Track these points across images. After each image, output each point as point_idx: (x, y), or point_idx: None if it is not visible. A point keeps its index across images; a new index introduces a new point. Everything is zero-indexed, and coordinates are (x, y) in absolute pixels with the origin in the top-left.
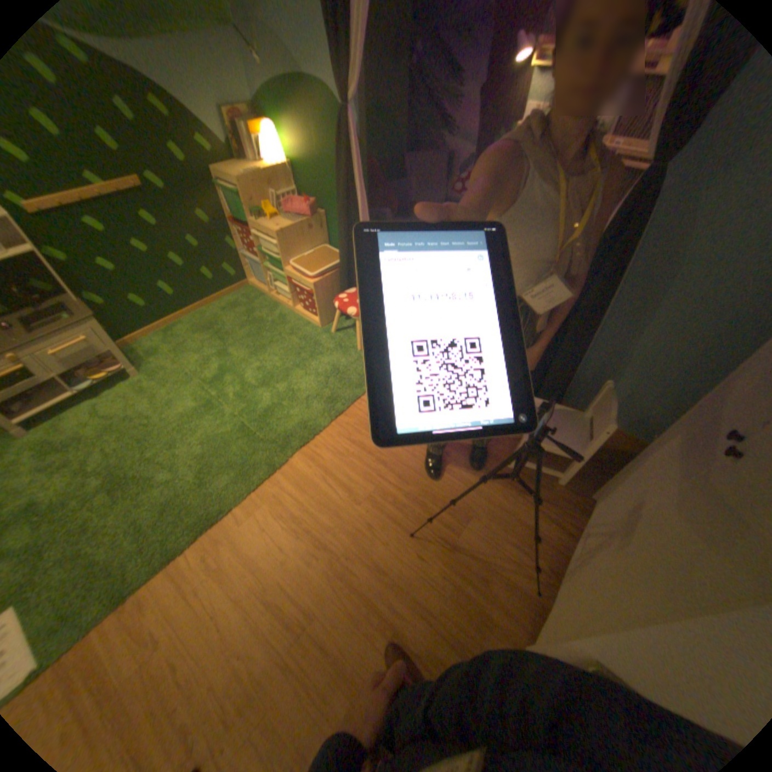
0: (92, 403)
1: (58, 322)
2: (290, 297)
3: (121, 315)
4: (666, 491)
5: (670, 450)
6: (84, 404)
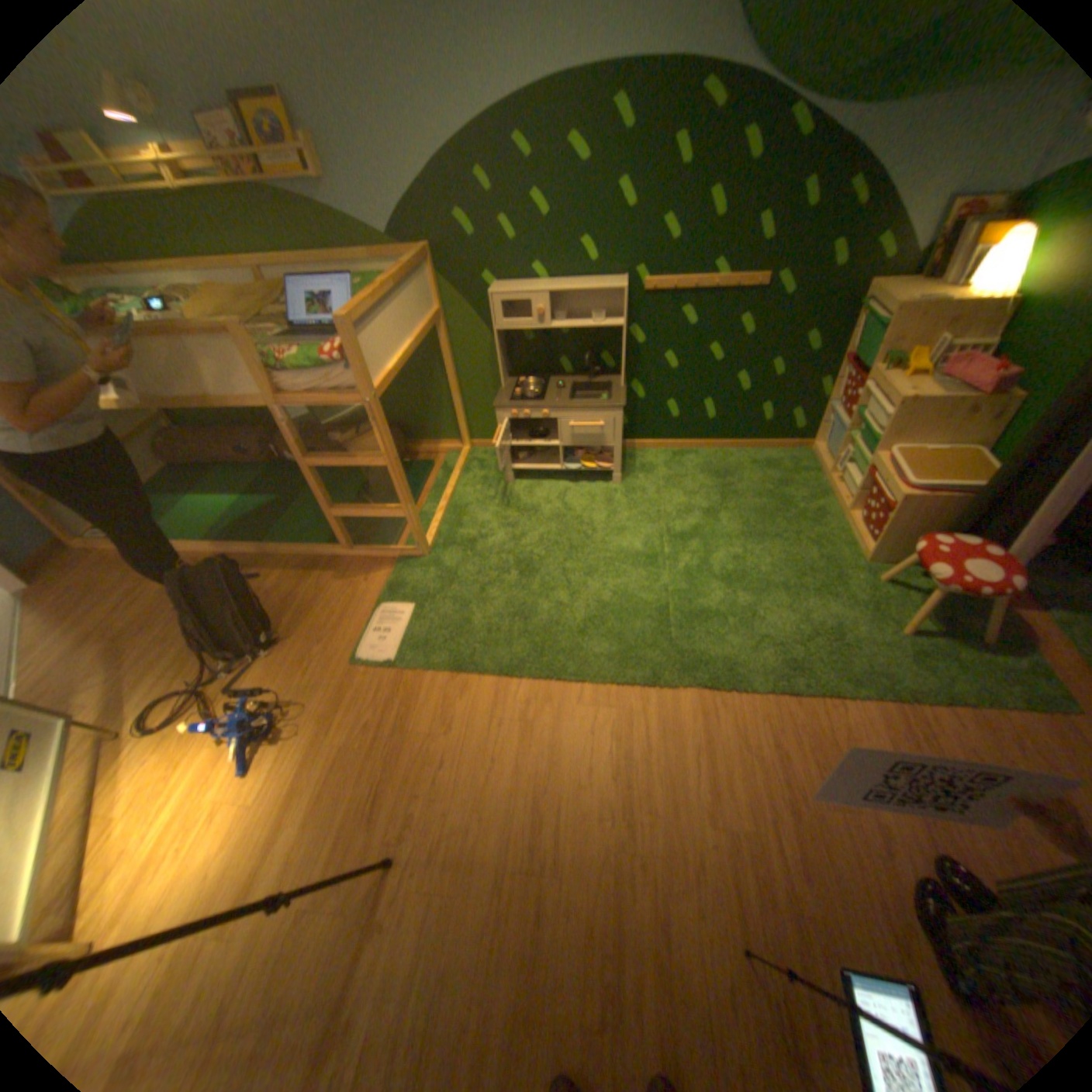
0: (567, 488)
1: (595, 400)
2: (857, 494)
3: (649, 418)
4: None
5: None
6: (562, 484)
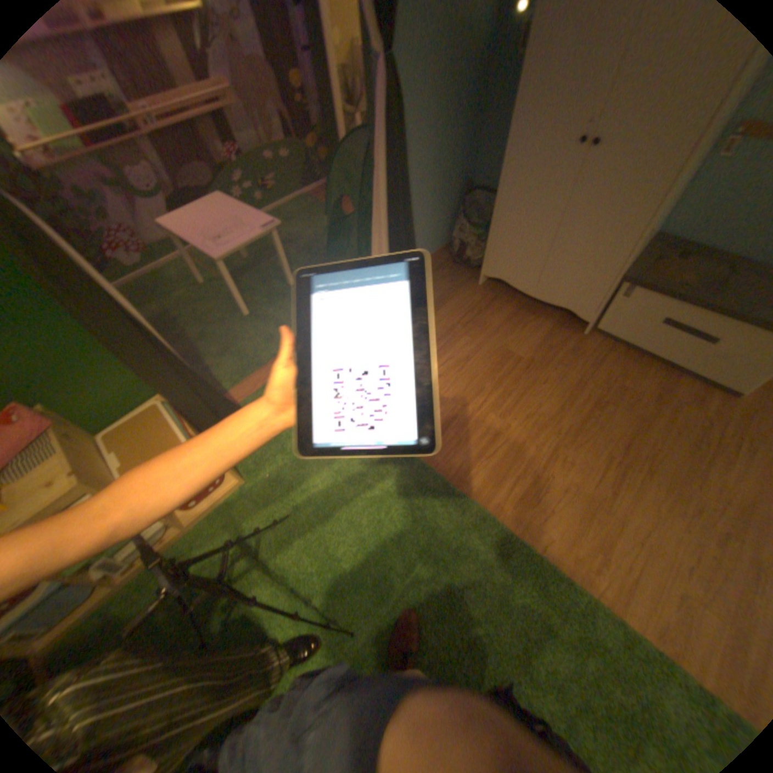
0: None
1: None
2: (157, 528)
3: None
4: (561, 199)
5: (521, 197)
6: None
